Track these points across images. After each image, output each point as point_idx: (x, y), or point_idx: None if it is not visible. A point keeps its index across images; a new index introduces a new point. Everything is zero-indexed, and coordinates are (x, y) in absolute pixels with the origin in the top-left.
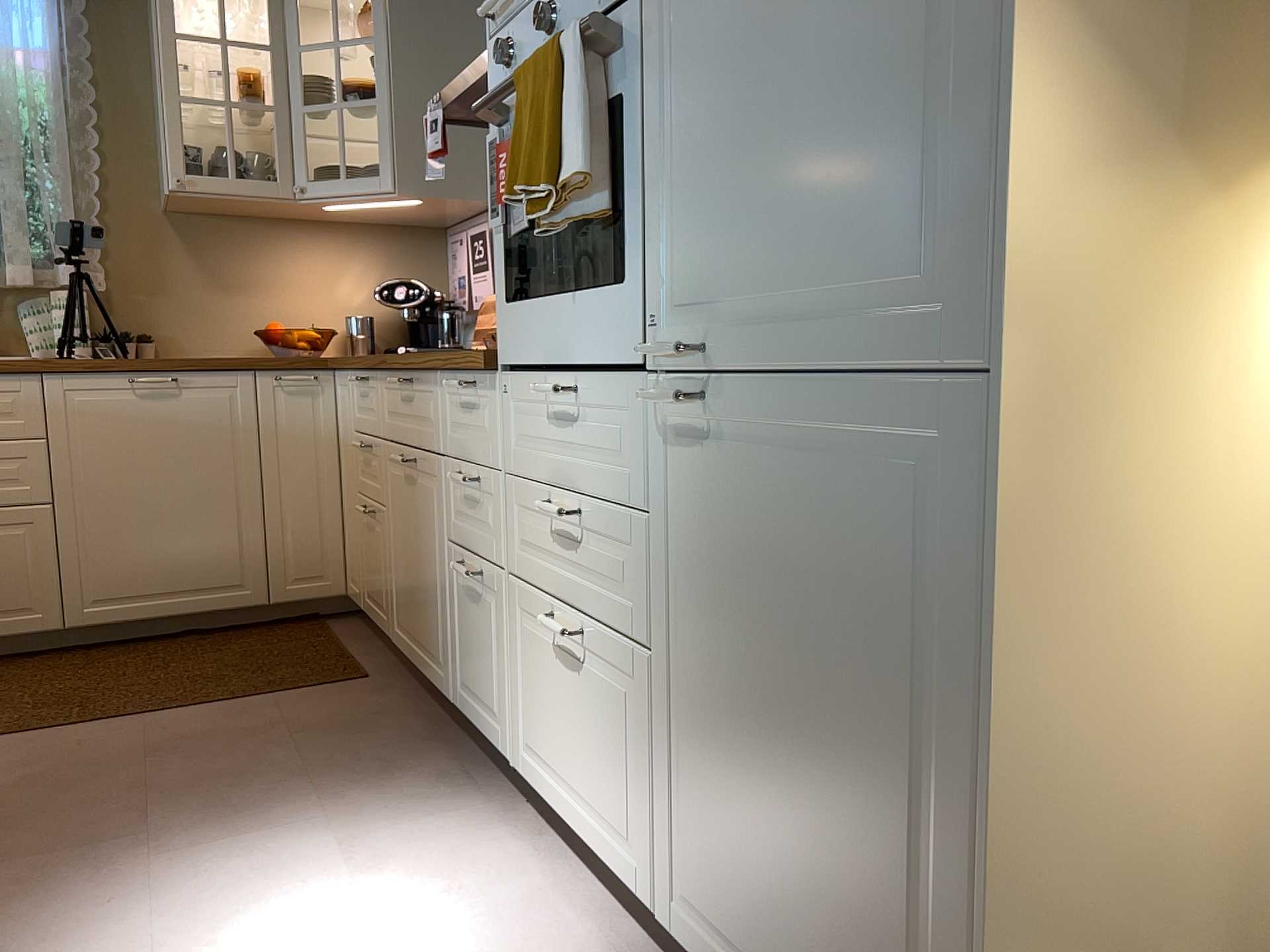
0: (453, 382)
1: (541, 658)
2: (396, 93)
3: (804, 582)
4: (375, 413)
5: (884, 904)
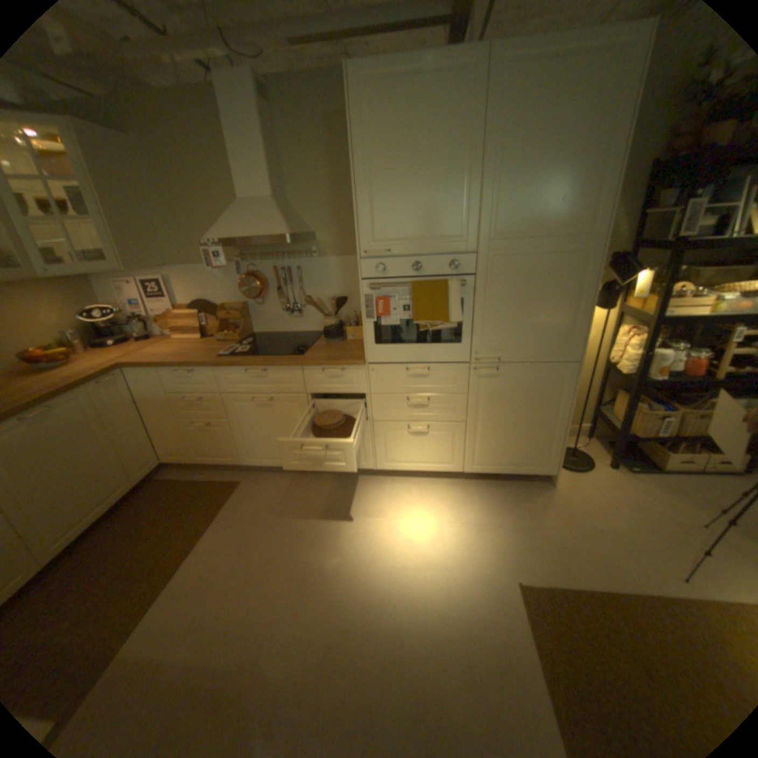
0: (318, 369)
1: (395, 437)
2: (98, 213)
3: (524, 397)
4: (204, 385)
5: (539, 439)
